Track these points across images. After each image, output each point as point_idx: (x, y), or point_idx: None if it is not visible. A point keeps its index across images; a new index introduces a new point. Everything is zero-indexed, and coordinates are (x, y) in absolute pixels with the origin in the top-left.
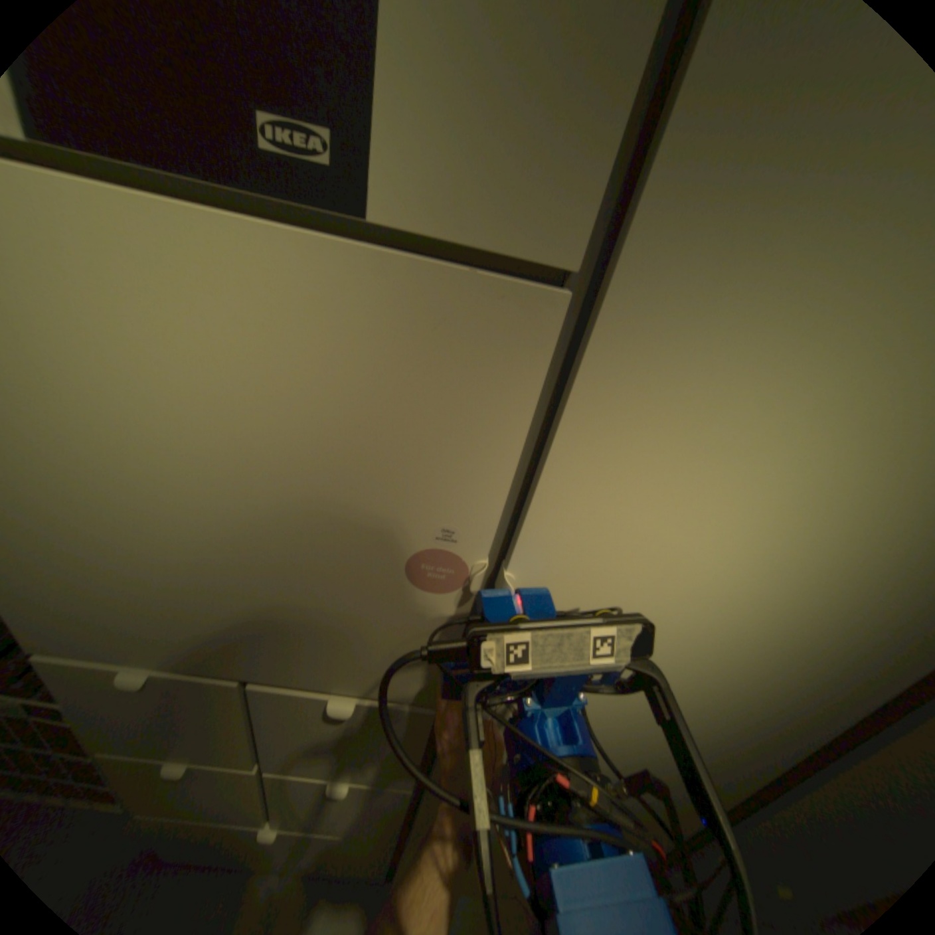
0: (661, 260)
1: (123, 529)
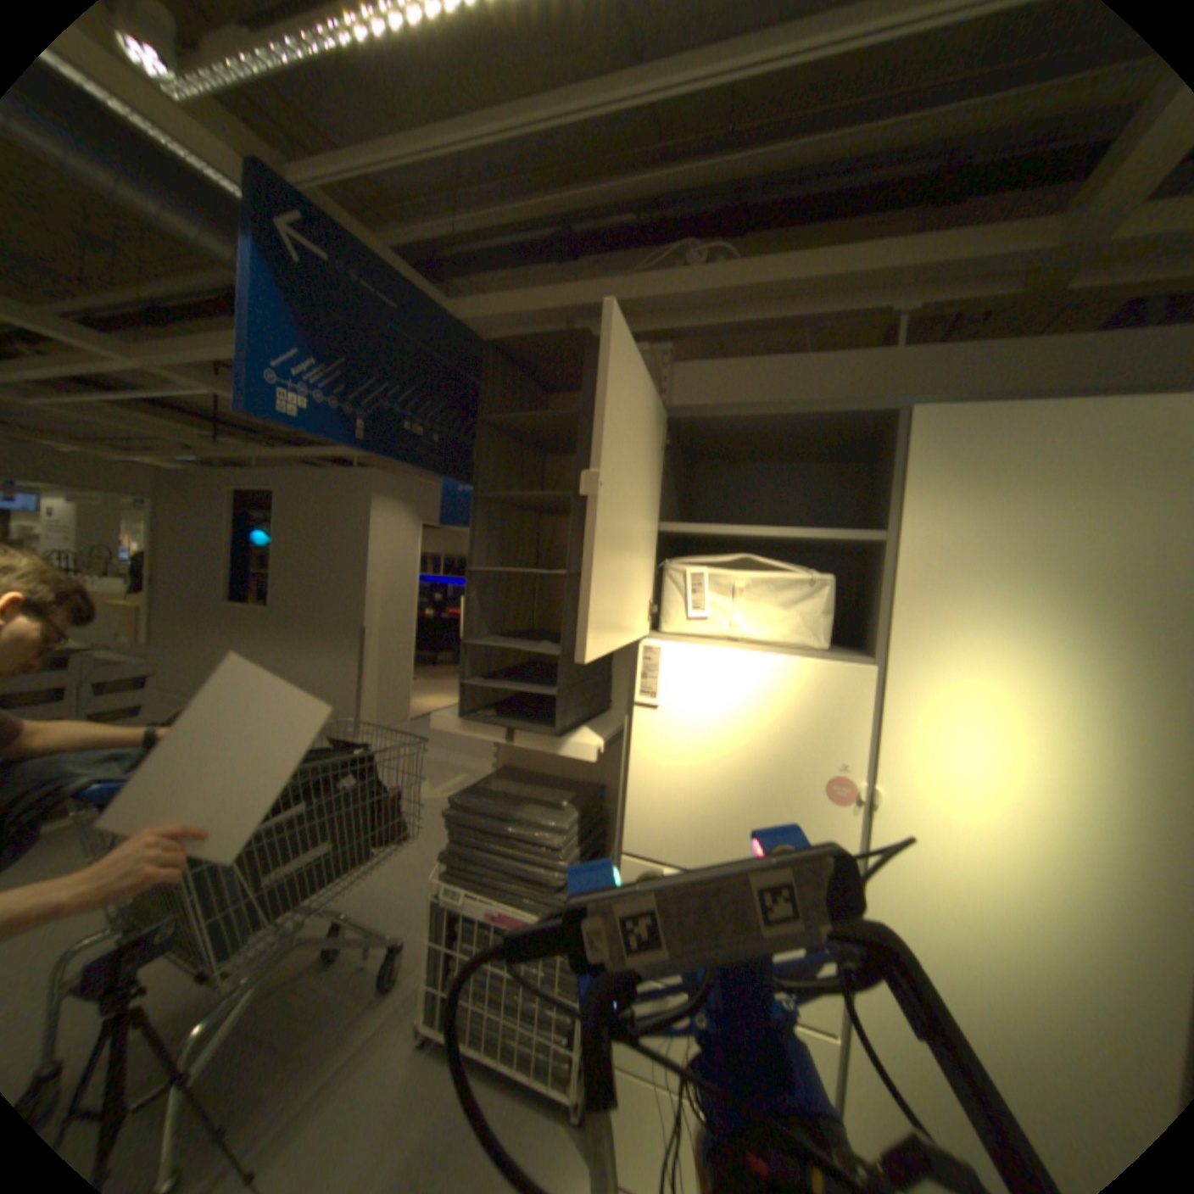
0: (903, 659)
1: (698, 771)
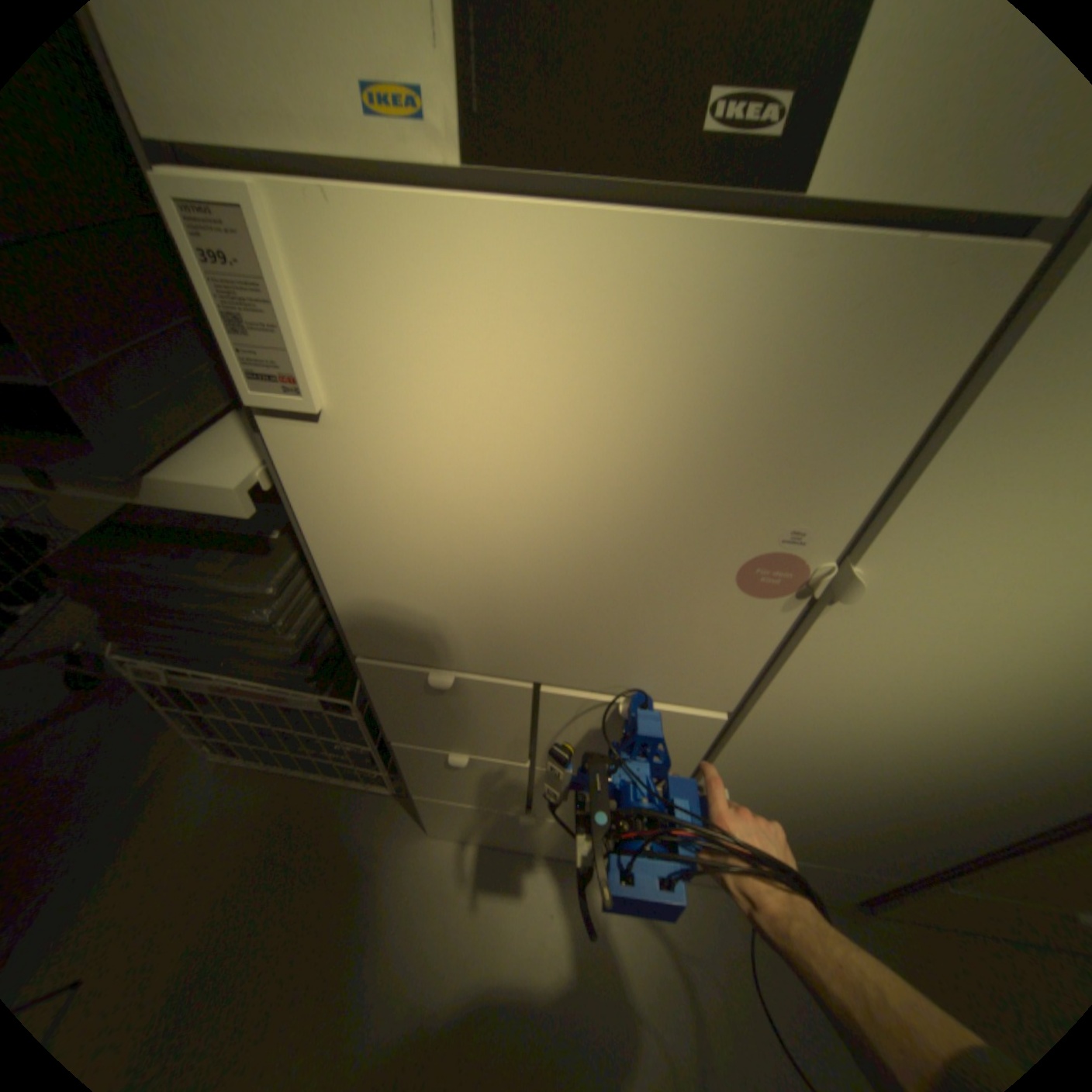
0: None
1: (460, 544)
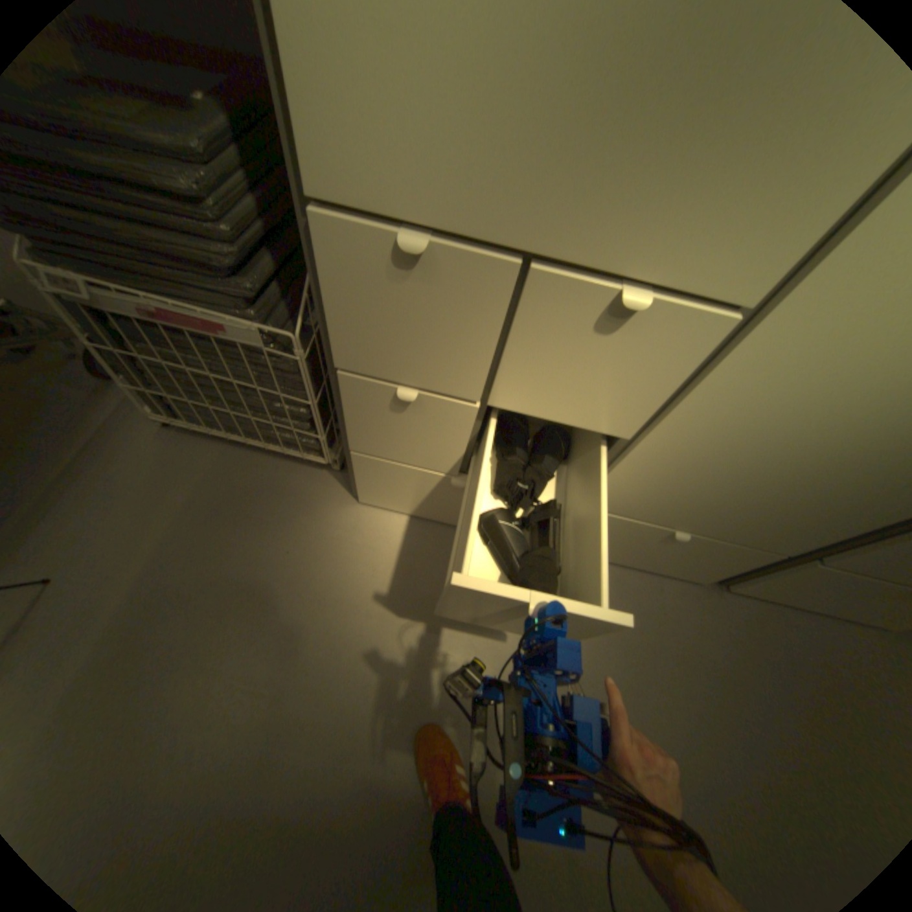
0: None
1: None
